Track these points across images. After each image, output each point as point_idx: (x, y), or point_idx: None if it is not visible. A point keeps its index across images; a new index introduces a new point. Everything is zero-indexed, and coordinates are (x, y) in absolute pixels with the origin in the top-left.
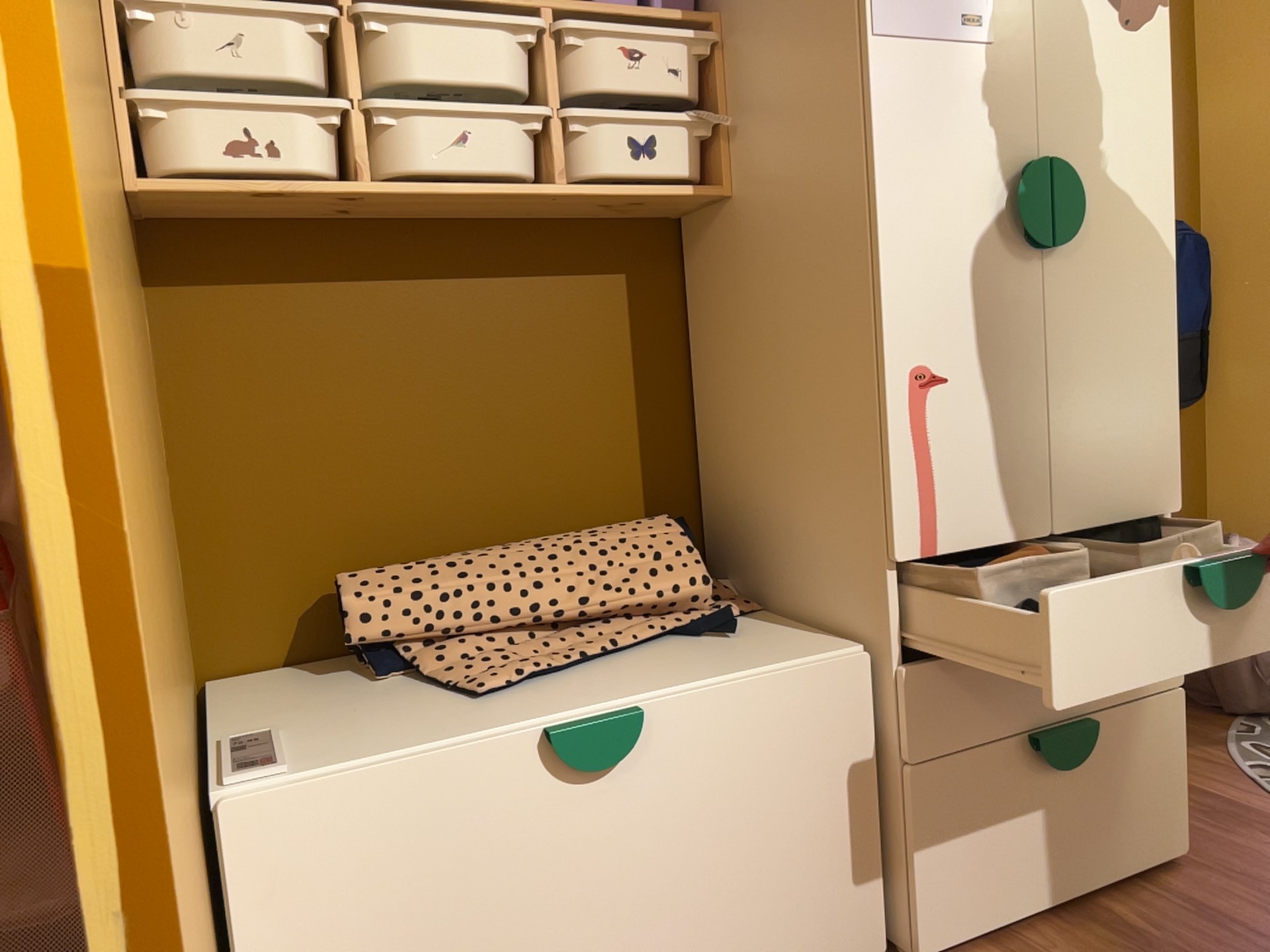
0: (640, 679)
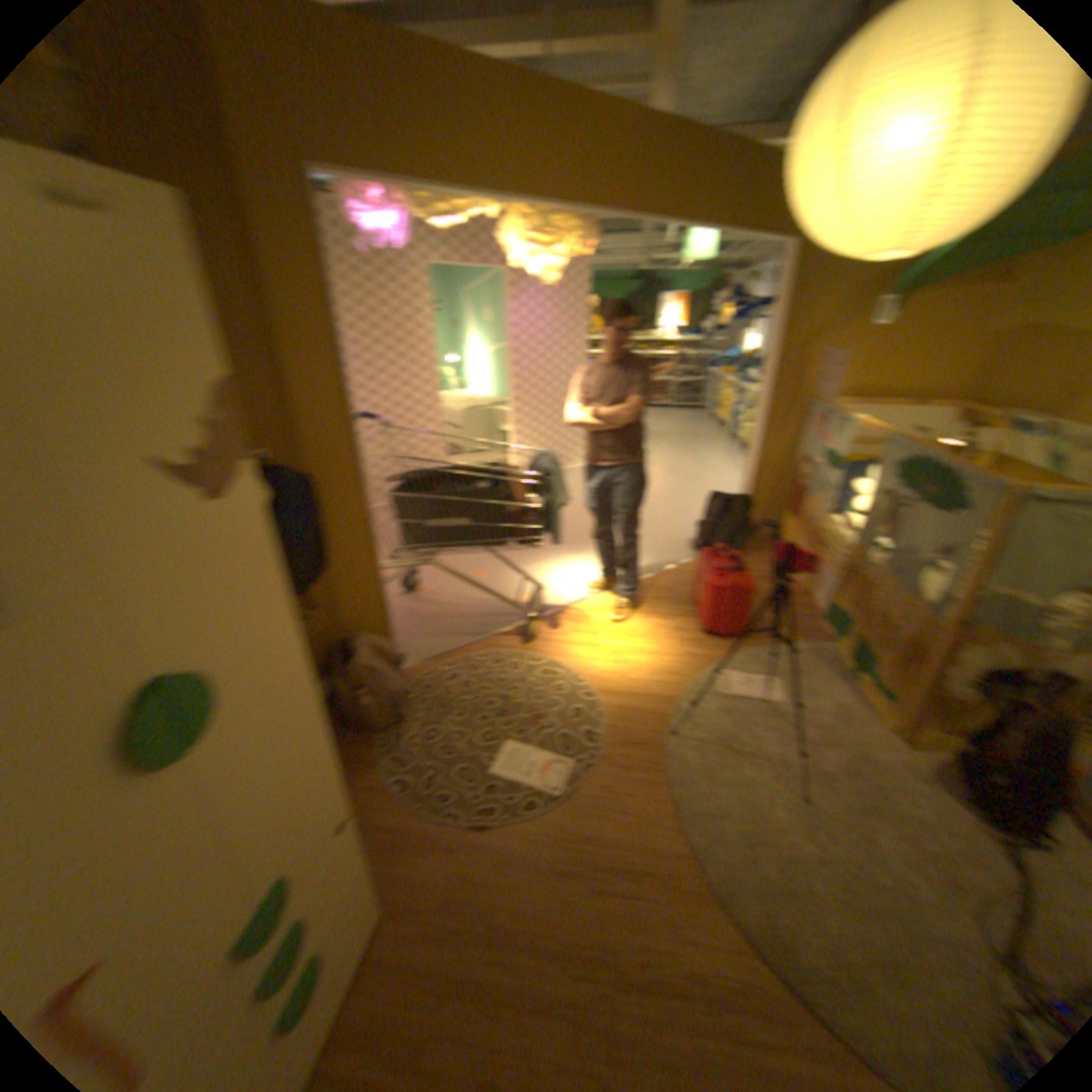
0: None
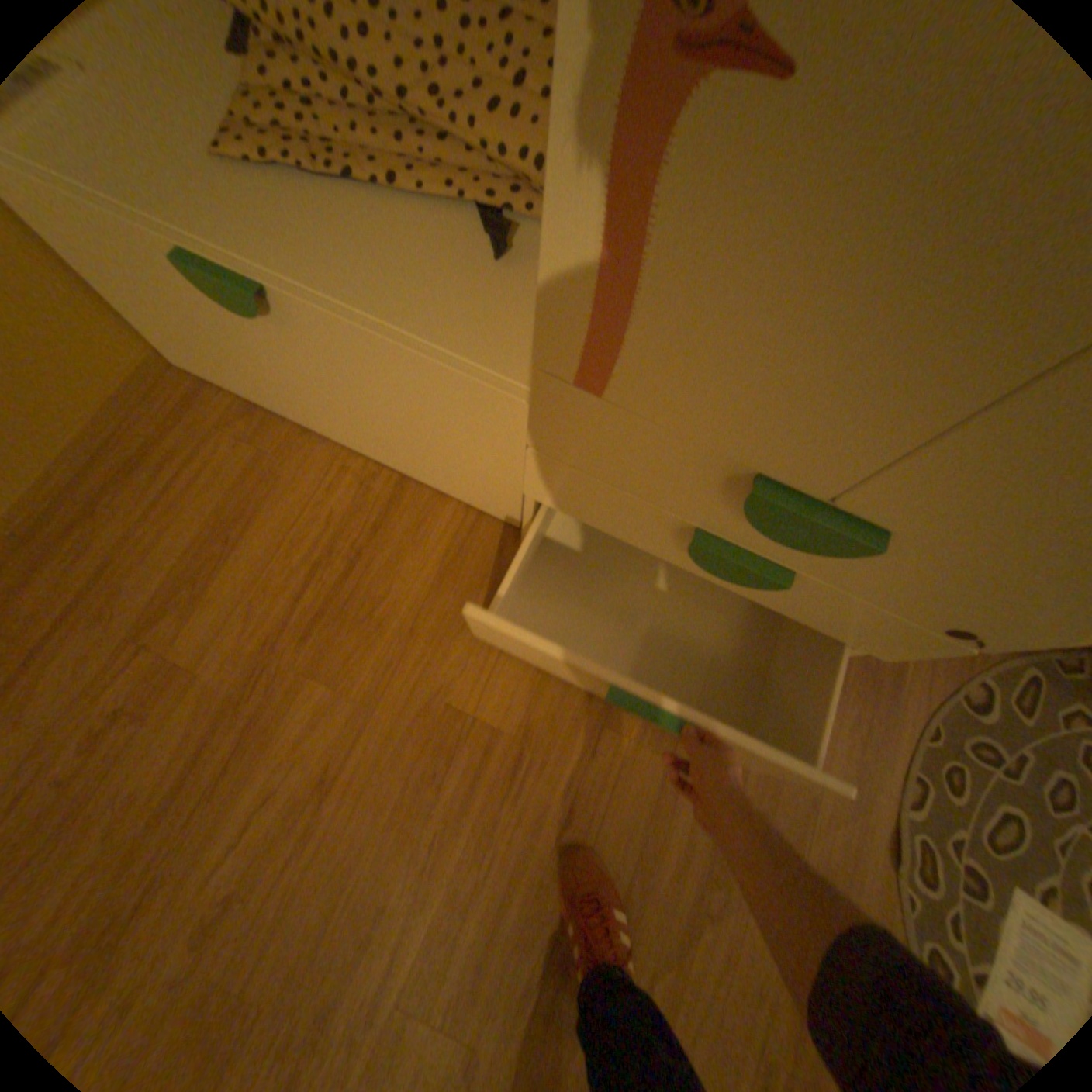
0: (331, 244)
